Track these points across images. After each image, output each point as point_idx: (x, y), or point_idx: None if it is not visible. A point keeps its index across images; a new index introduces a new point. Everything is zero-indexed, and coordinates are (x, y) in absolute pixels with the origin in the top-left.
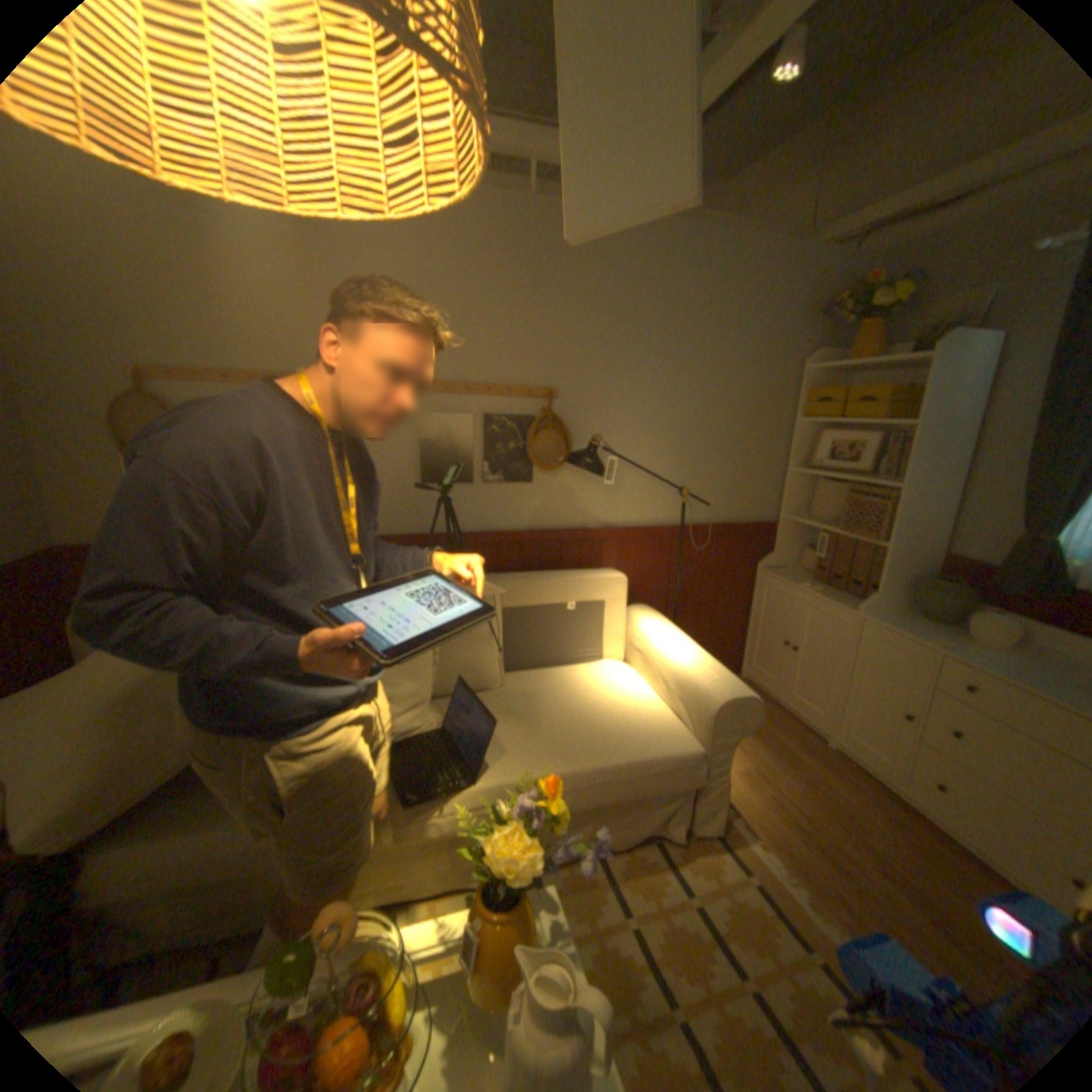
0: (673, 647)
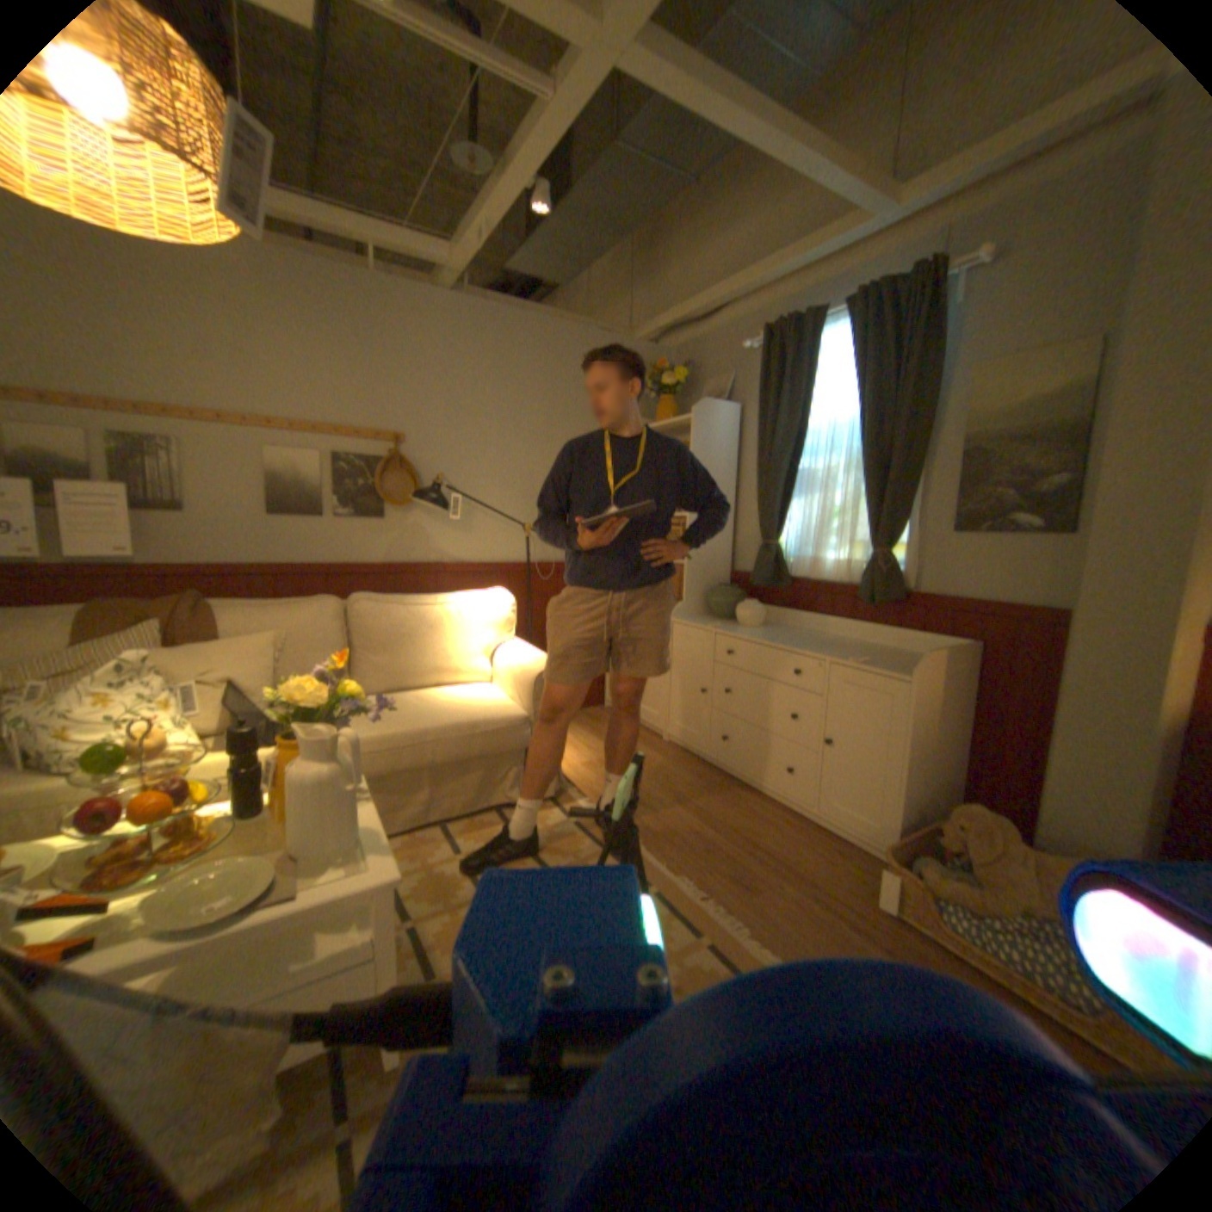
0: (512, 649)
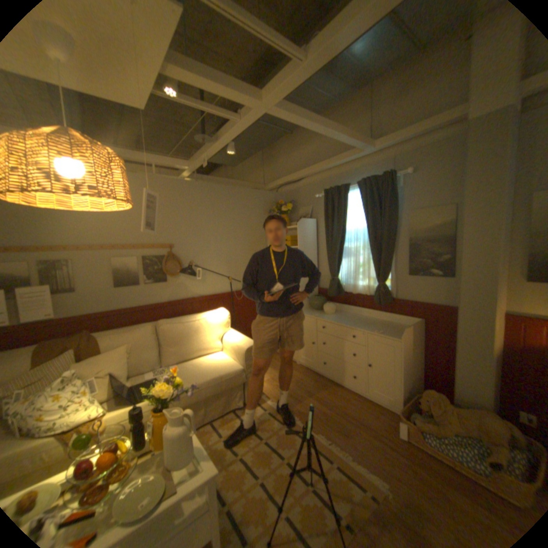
0: (230, 336)
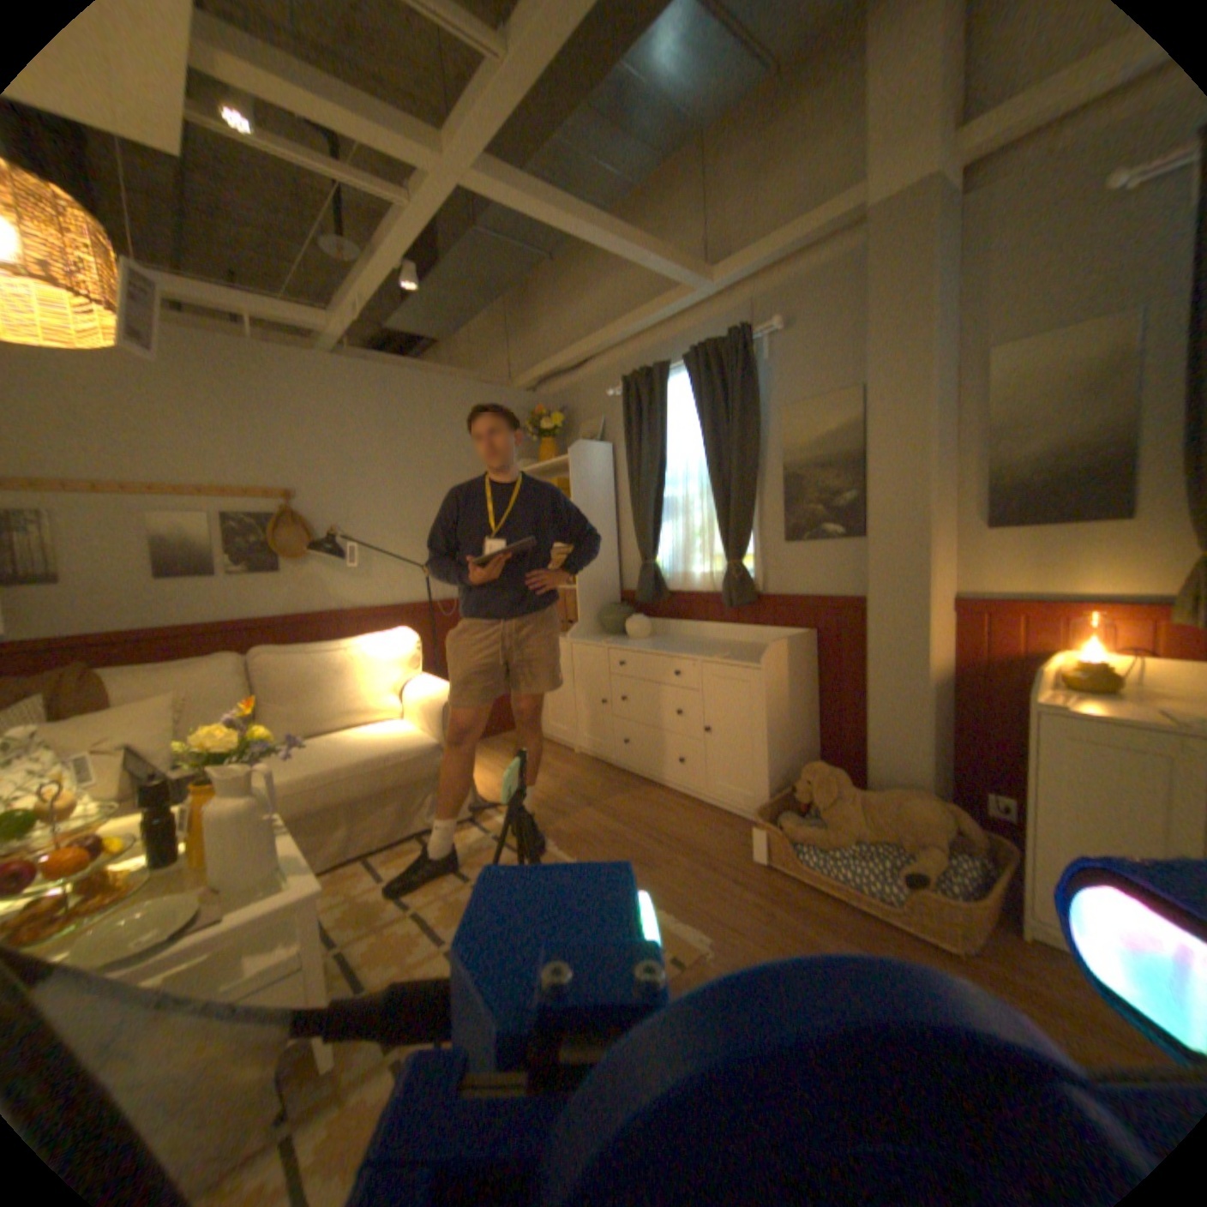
0: (419, 684)
